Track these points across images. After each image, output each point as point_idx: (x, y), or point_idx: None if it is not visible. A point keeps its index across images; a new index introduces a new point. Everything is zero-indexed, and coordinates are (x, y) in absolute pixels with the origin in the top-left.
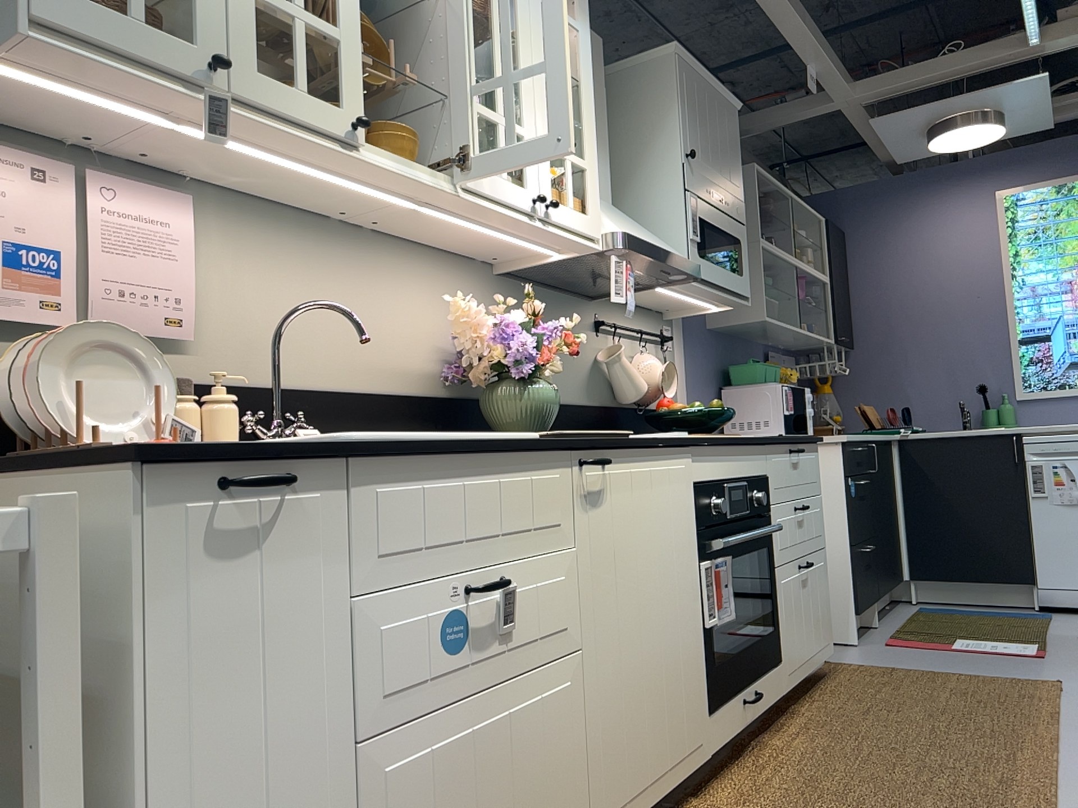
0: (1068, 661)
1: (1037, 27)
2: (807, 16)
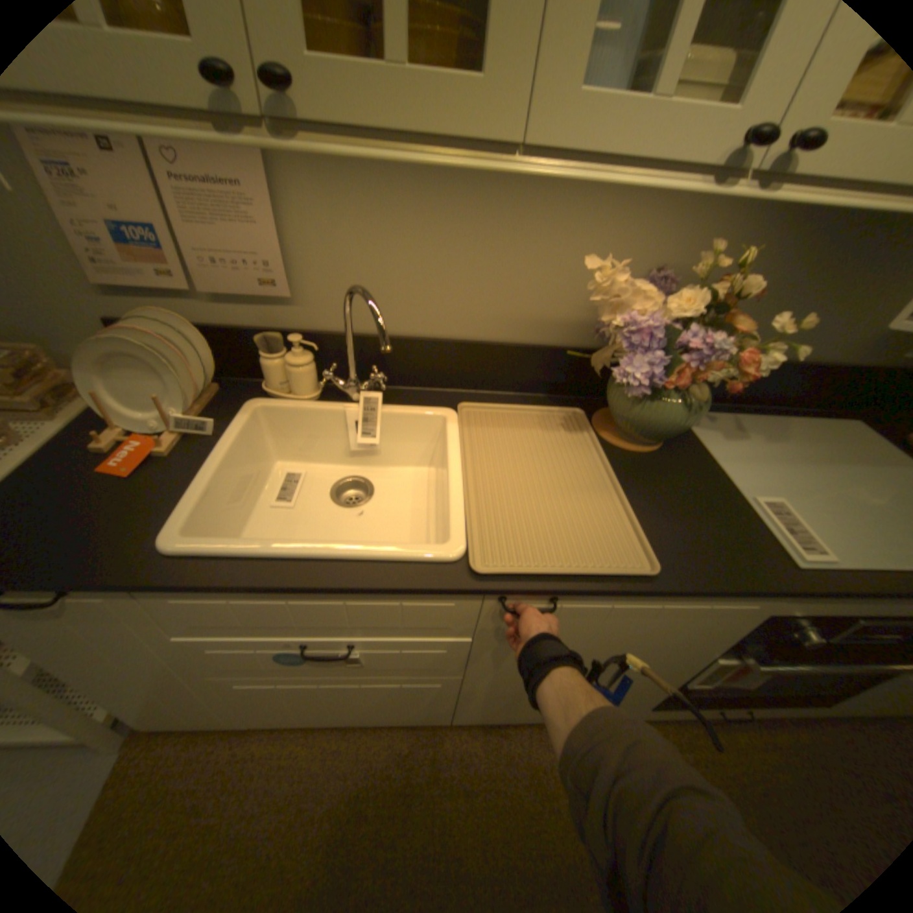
0: None
1: None
2: None
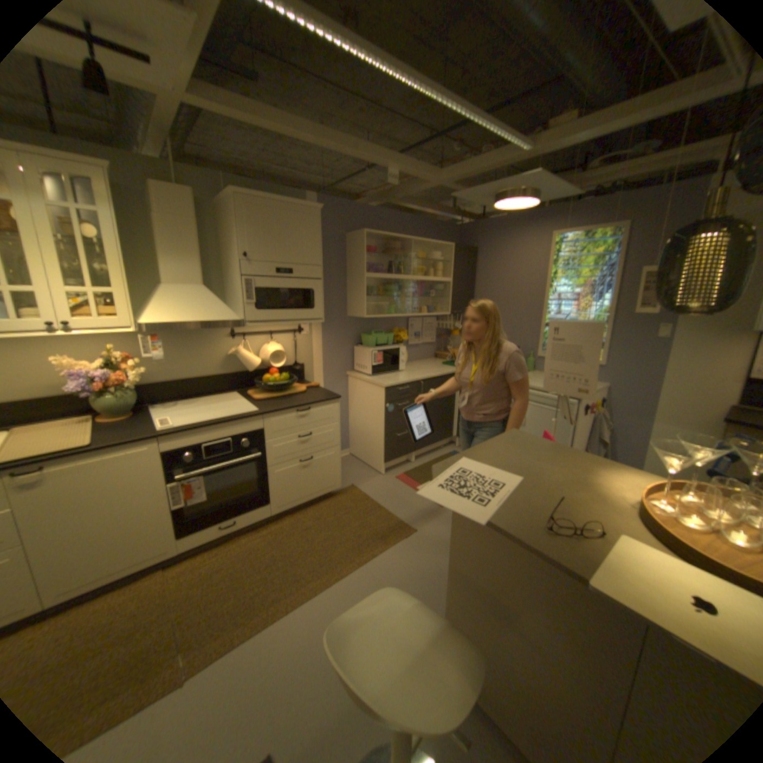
0: (446, 515)
1: (522, 138)
2: (361, 141)
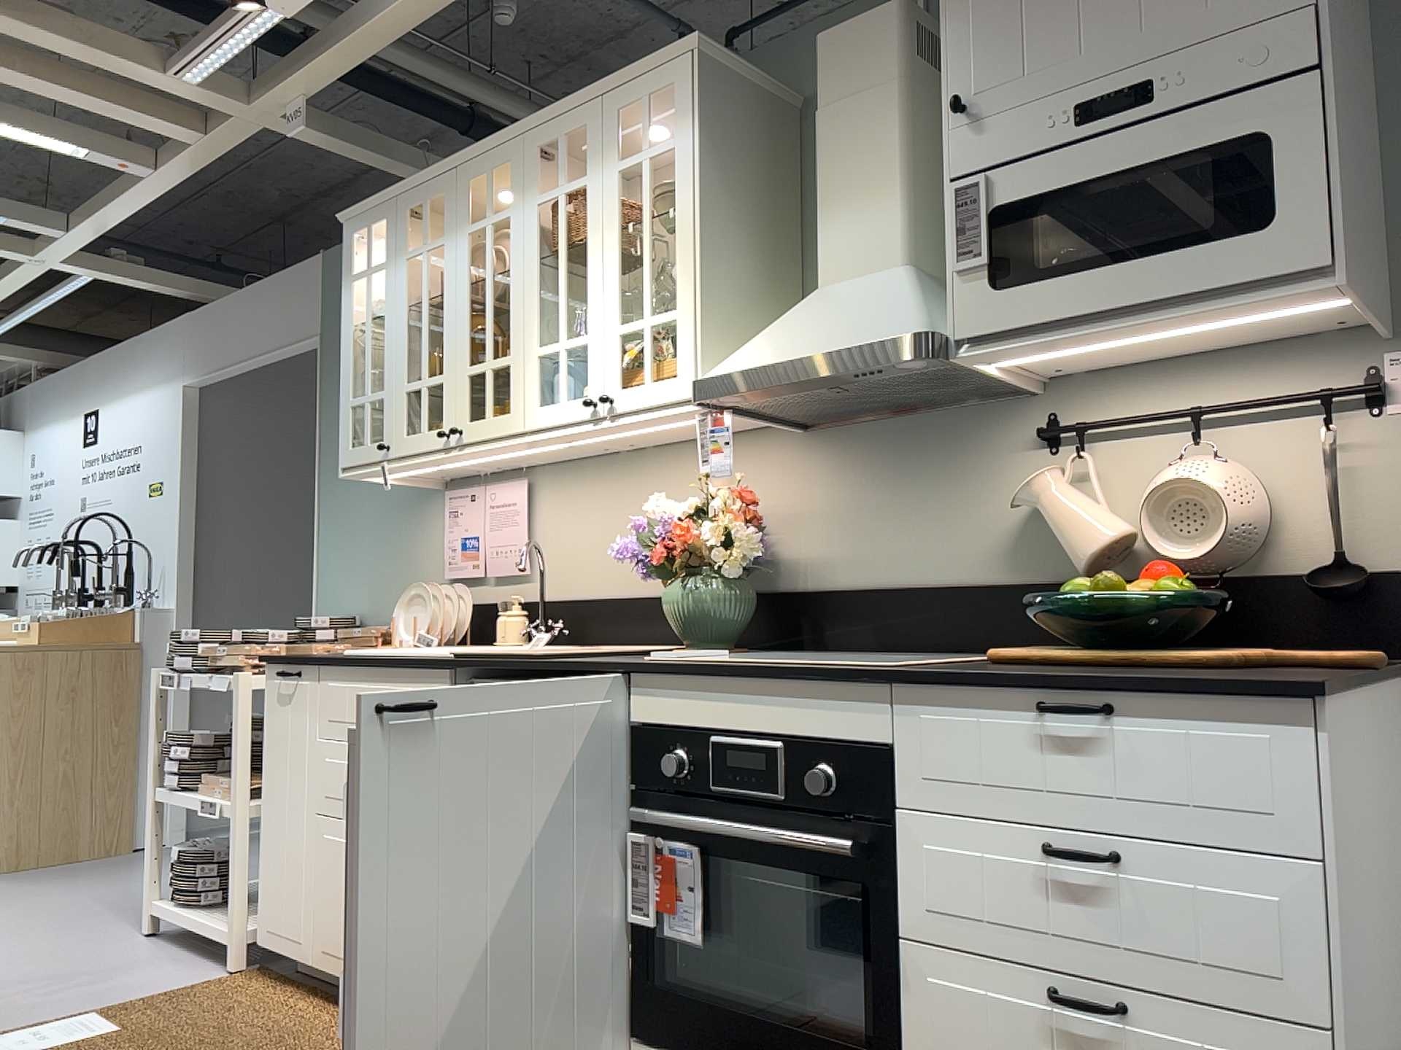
0: None
1: None
2: None
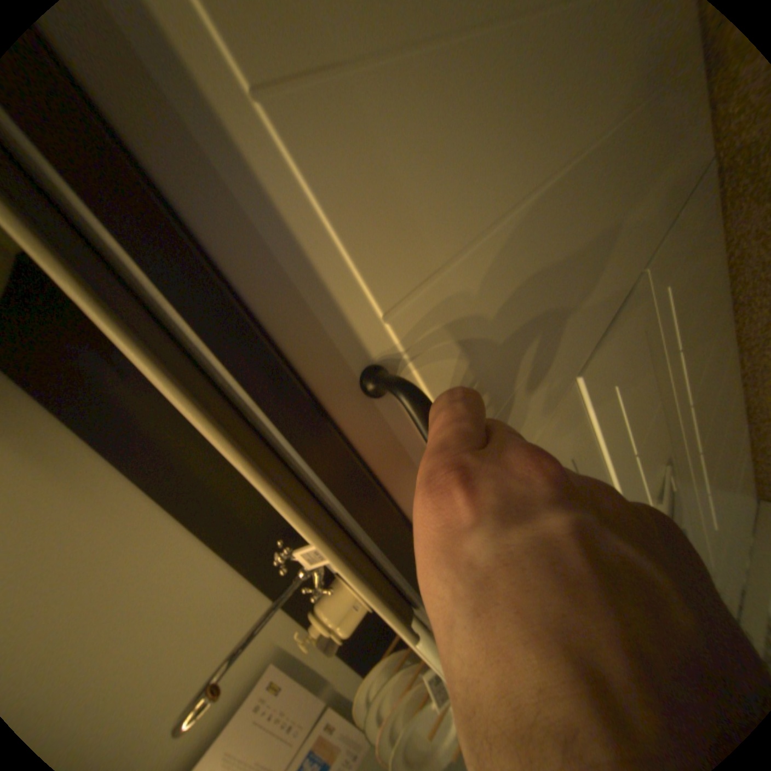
0: None
1: None
2: None
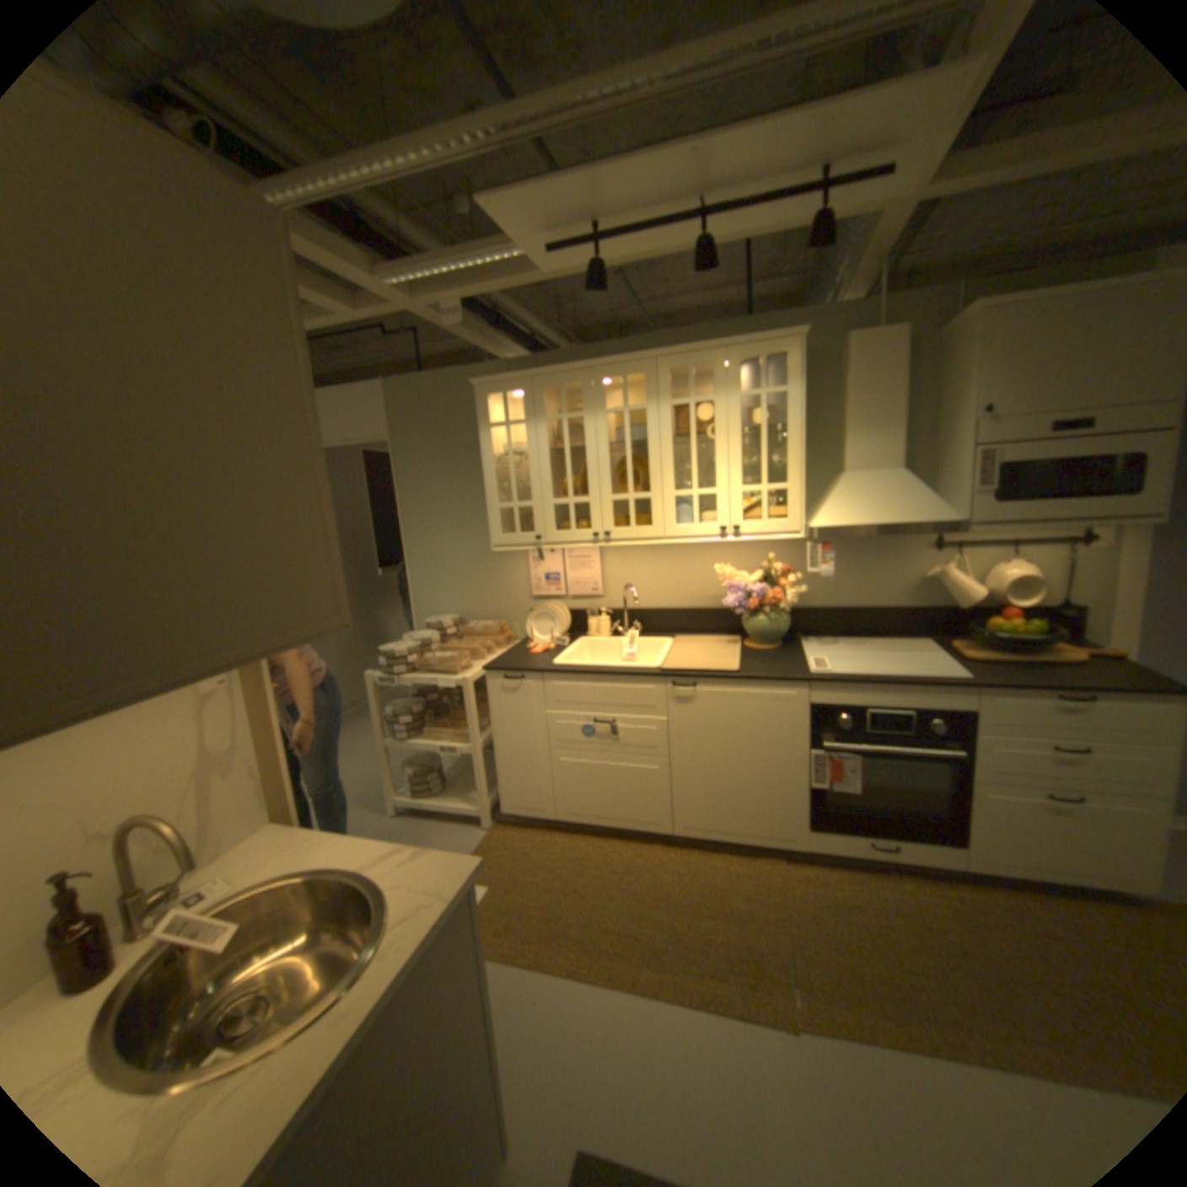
0: None
1: None
2: None
